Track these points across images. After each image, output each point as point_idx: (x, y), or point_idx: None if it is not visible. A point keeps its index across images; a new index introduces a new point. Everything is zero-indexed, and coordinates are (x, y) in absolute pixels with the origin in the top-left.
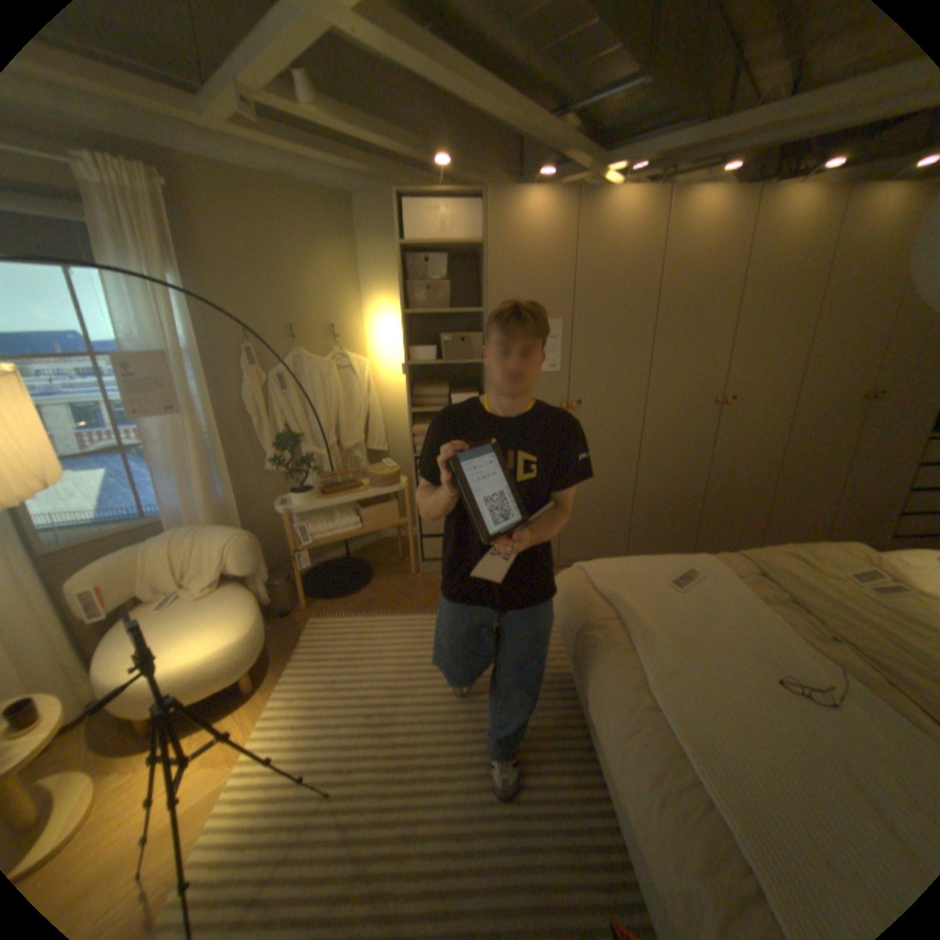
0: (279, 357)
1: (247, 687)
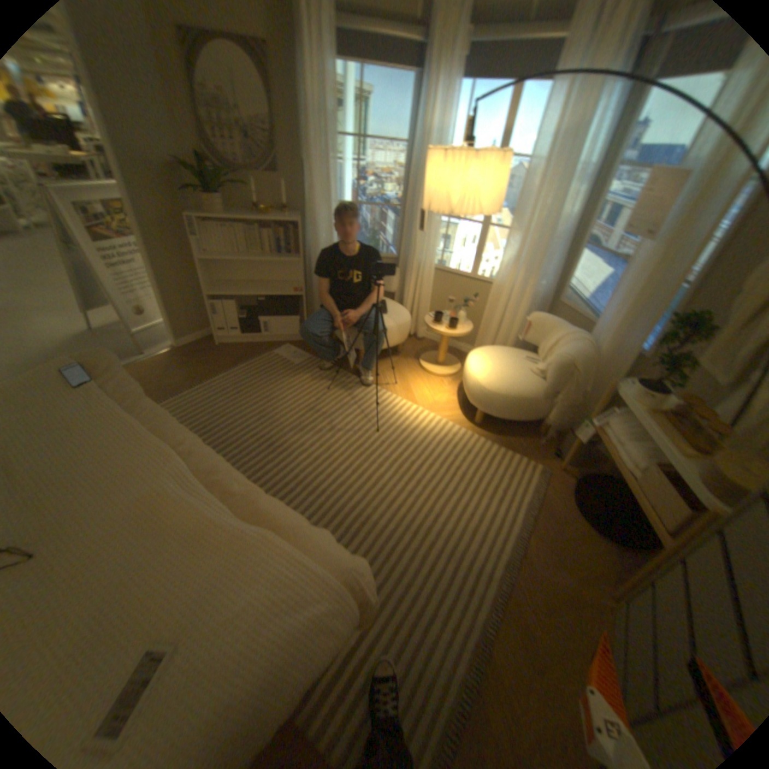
0: None
1: (482, 424)
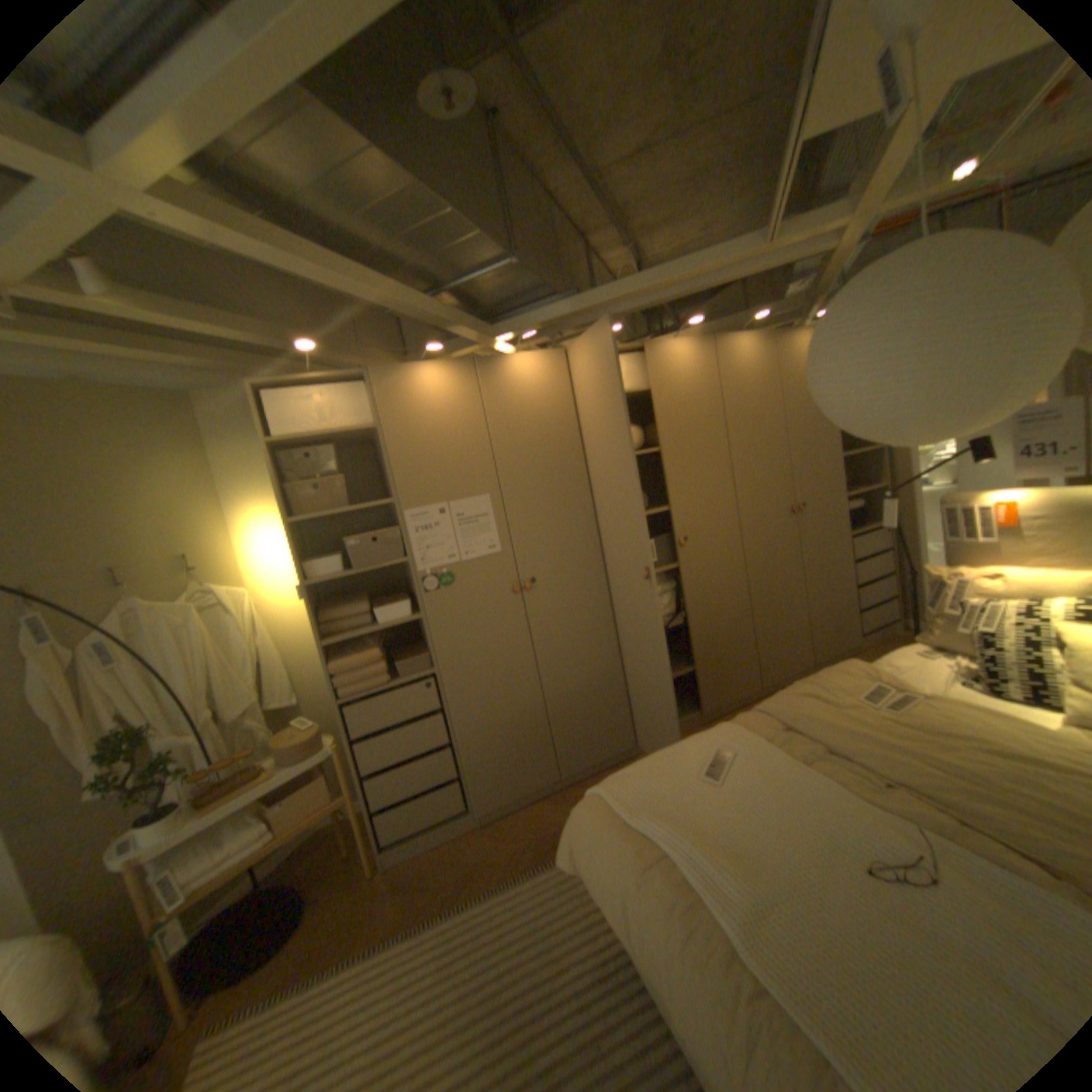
0: (97, 617)
1: None
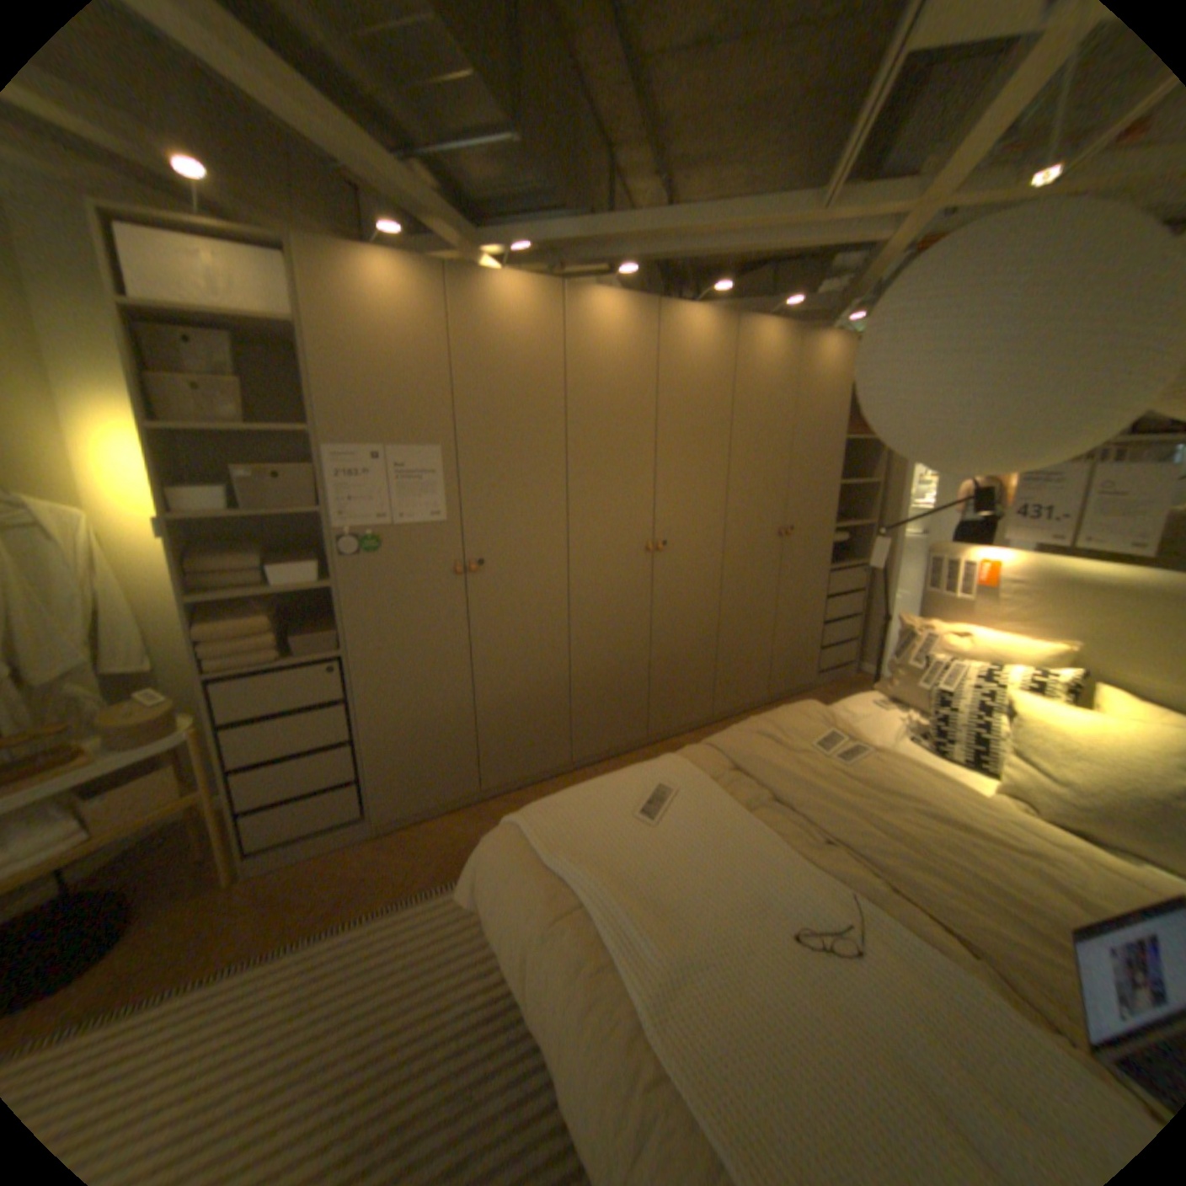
0: None
1: None
